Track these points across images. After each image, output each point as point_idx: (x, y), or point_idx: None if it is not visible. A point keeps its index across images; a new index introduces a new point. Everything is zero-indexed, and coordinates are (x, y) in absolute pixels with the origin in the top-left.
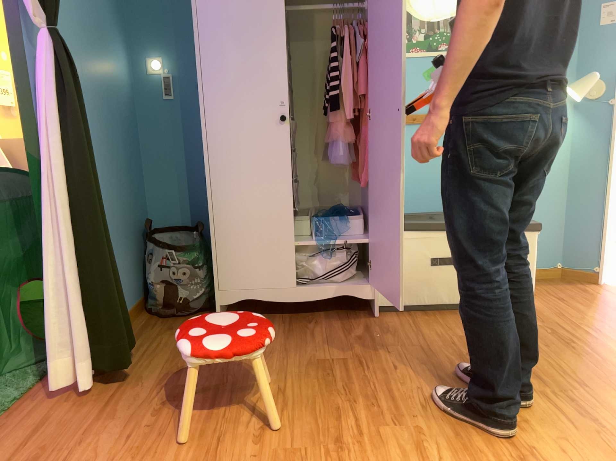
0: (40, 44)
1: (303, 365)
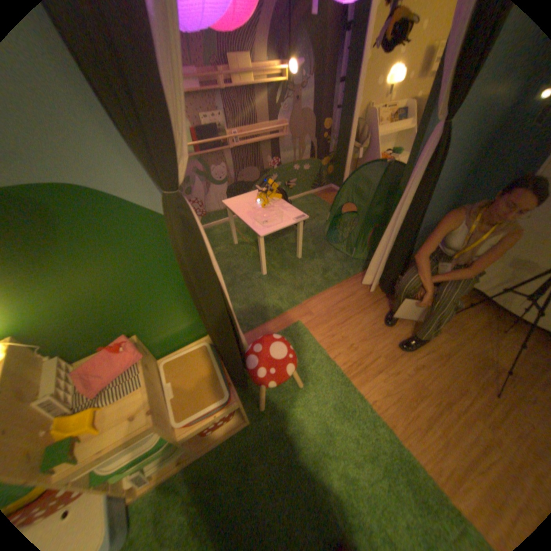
0: (439, 120)
1: (478, 355)
